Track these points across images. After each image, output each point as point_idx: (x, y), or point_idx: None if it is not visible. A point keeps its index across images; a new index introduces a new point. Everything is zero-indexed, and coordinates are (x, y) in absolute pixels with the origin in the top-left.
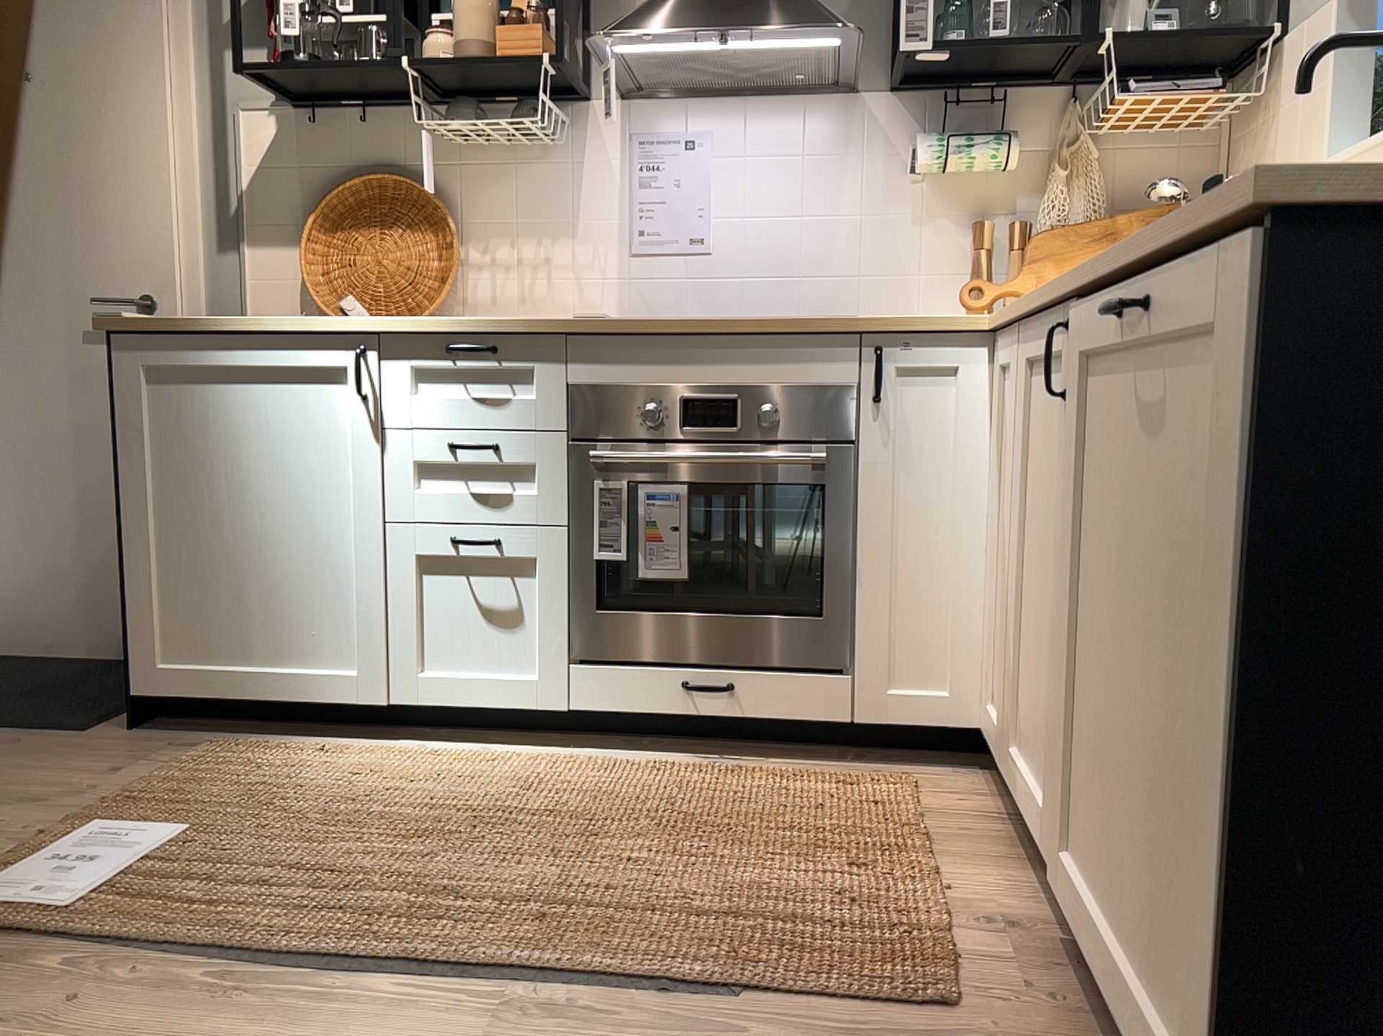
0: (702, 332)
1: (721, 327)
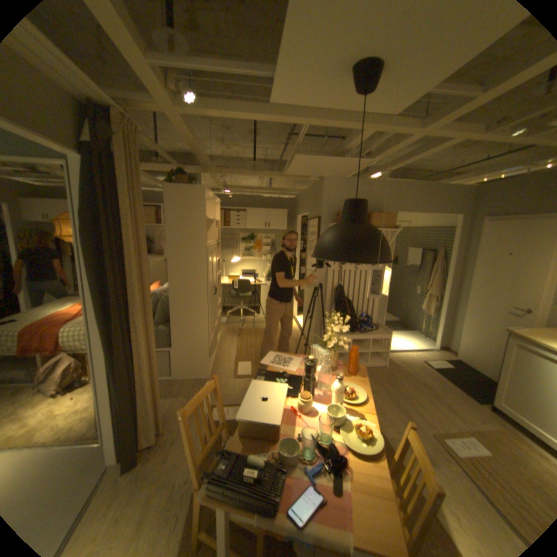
0: None
1: None
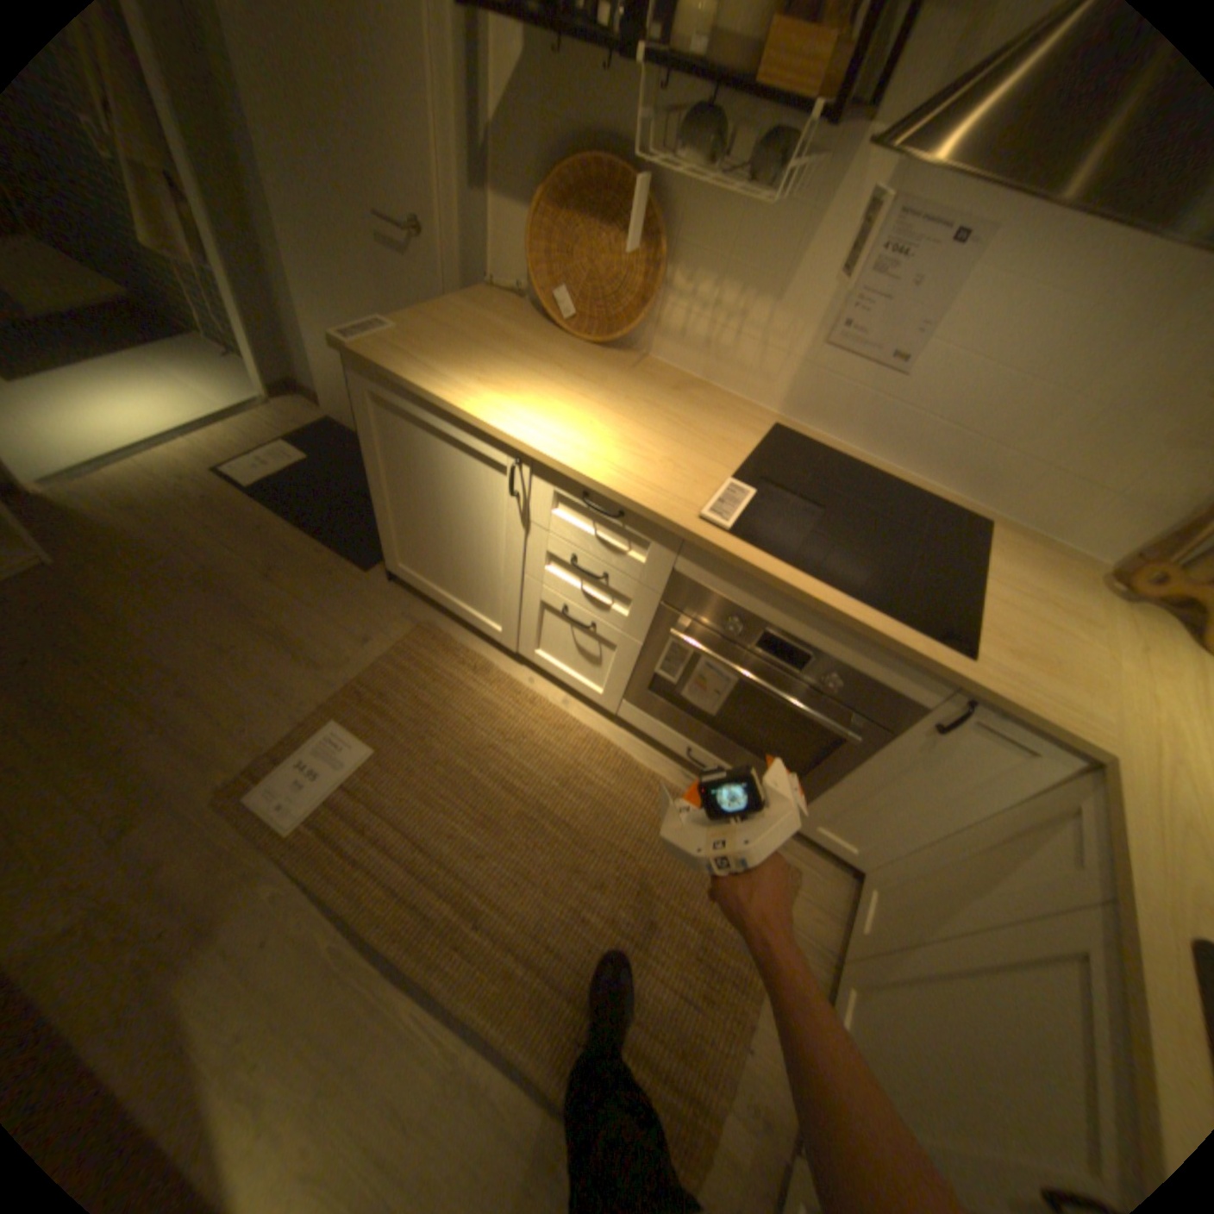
0: (808, 604)
1: (827, 612)
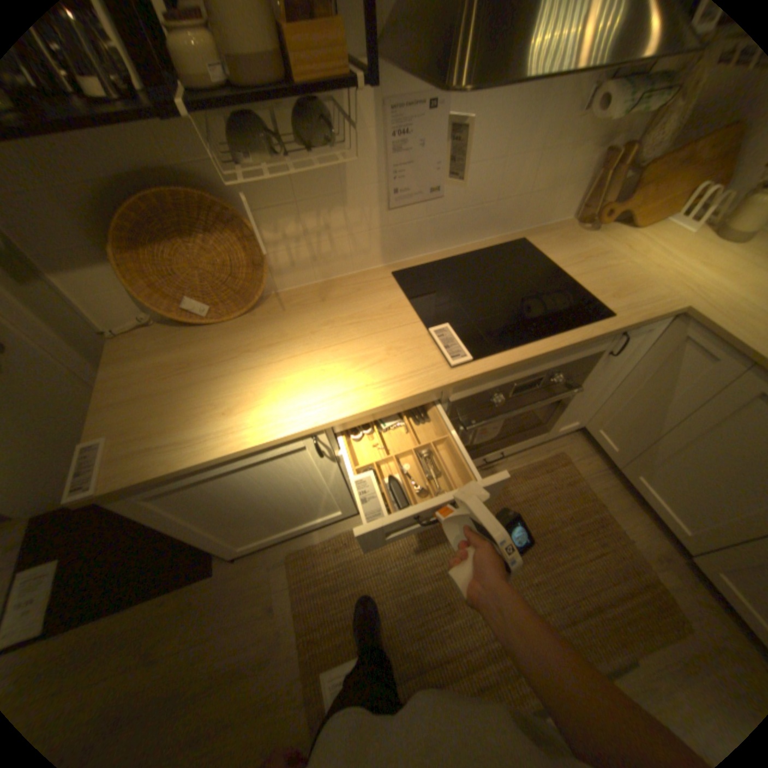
0: (538, 357)
1: (550, 353)
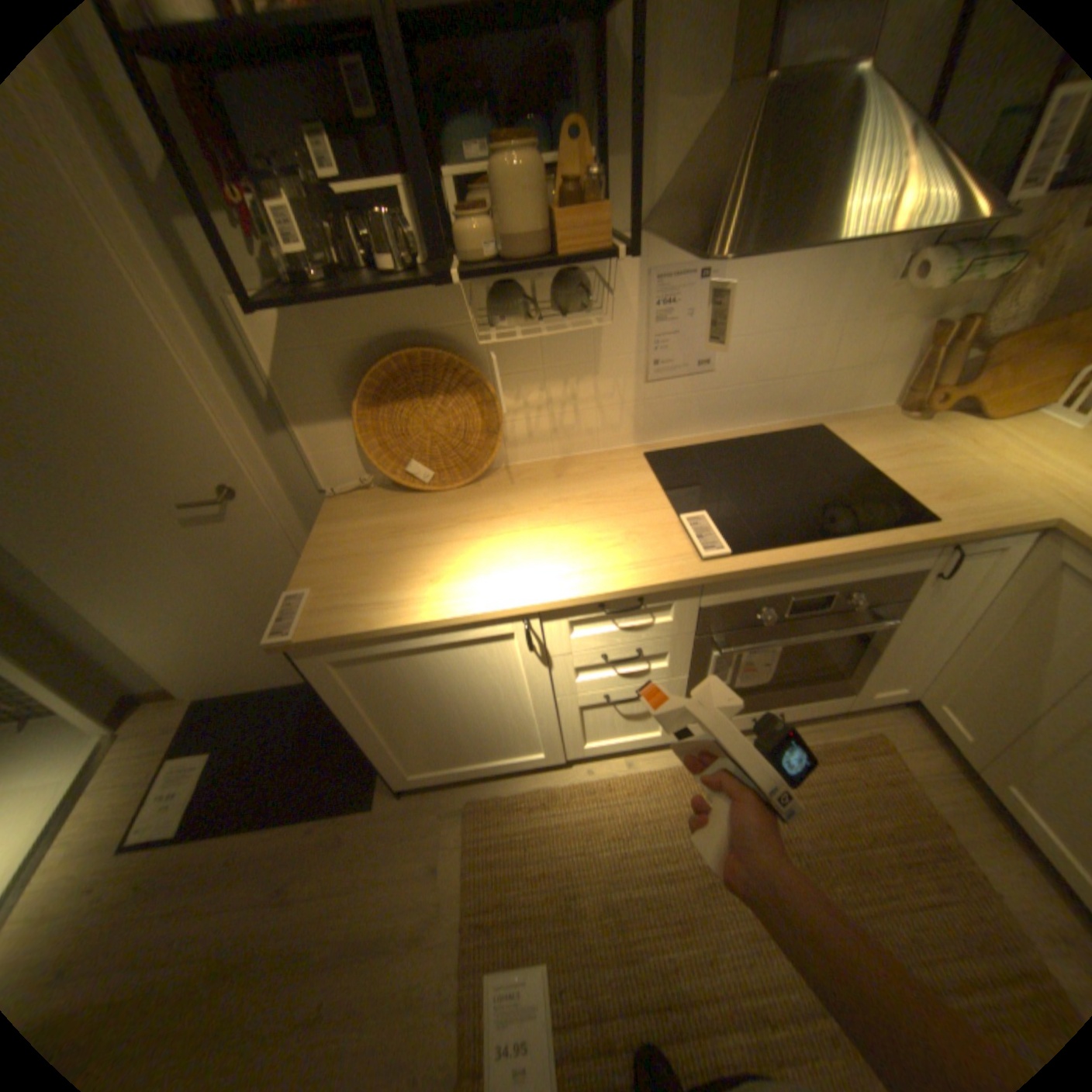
0: (822, 561)
1: (840, 557)
